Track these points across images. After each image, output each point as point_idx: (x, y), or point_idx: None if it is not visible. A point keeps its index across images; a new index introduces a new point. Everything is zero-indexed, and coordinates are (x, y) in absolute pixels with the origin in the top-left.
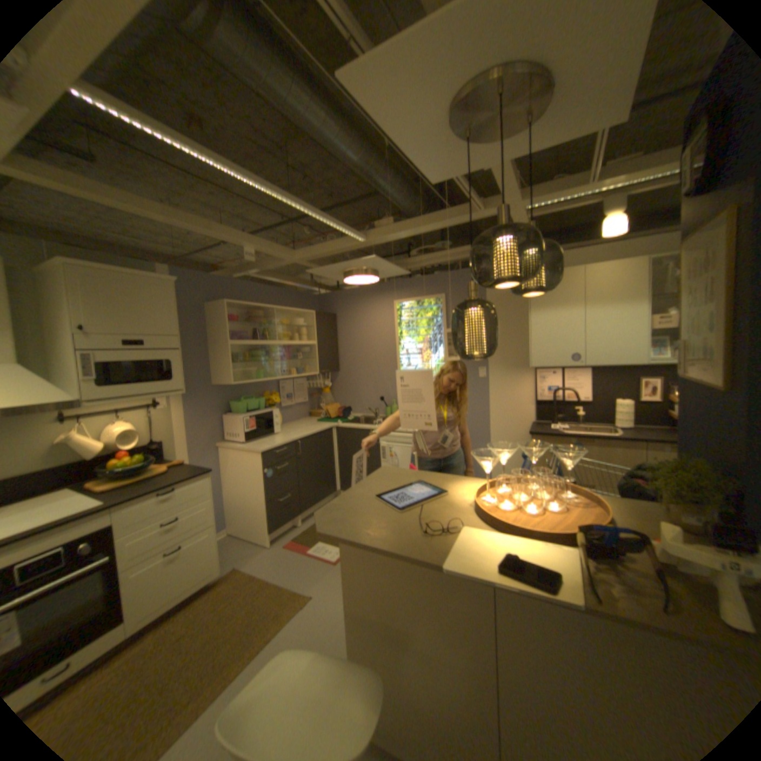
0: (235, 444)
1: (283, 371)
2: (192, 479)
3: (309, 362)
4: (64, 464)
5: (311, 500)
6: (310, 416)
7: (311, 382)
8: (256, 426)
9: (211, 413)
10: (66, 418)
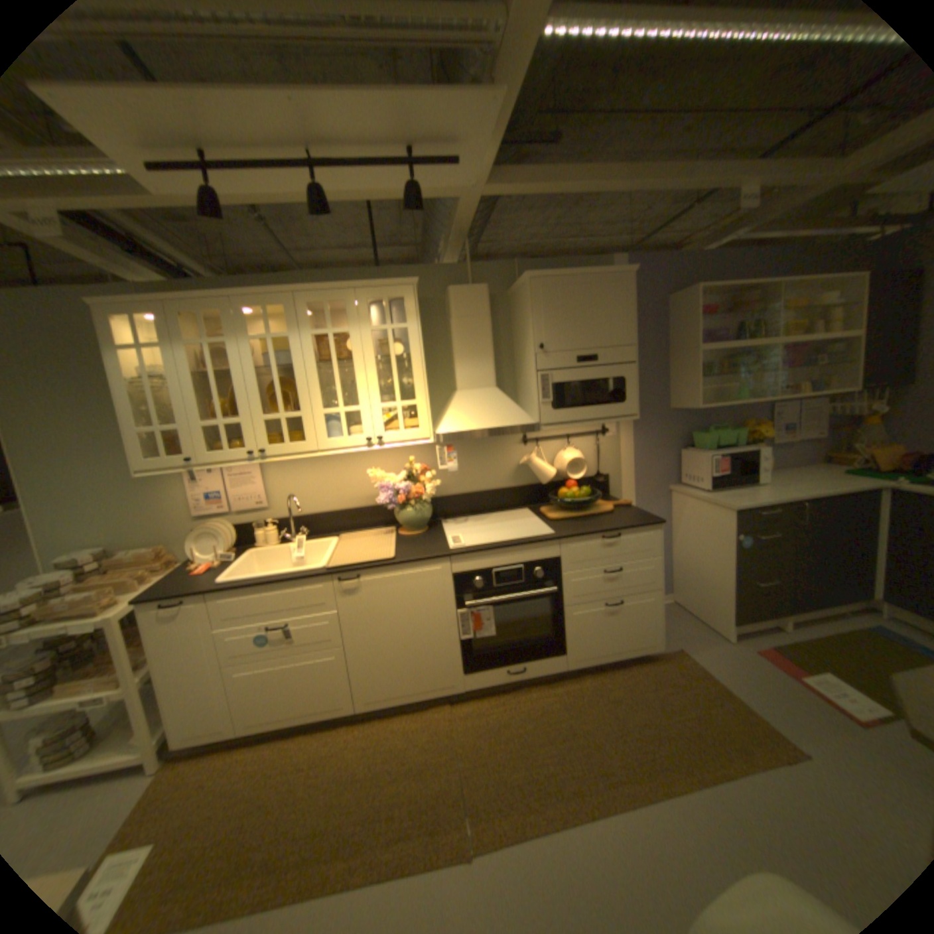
0: (696, 491)
1: (785, 387)
2: (640, 527)
3: (839, 369)
4: (524, 485)
5: (817, 601)
6: (827, 463)
7: (838, 405)
8: (730, 469)
9: (666, 445)
10: (526, 441)
